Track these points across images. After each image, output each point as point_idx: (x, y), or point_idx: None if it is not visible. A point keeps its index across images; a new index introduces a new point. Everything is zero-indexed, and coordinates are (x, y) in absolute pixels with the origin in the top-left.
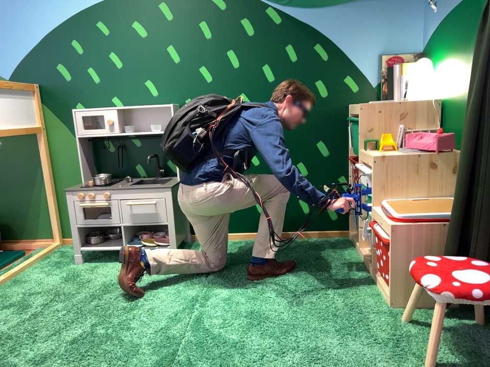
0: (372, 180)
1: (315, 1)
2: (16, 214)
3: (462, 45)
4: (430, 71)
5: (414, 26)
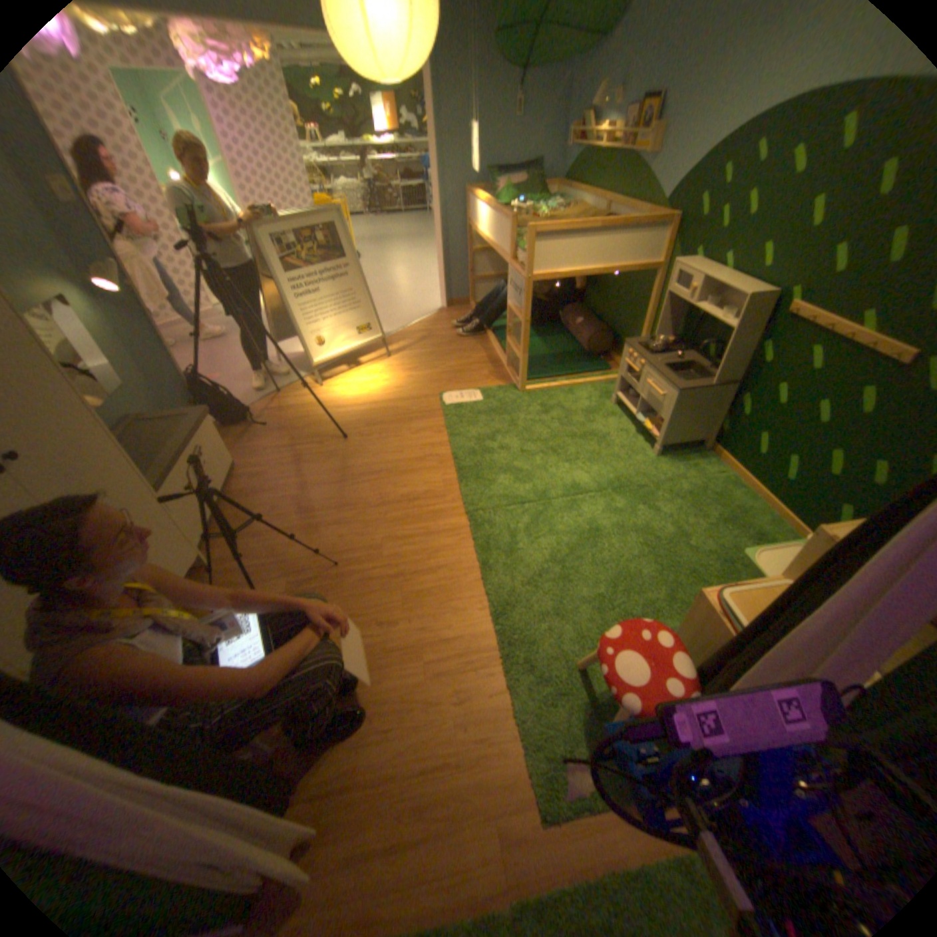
0: None
1: None
2: (626, 335)
3: None
4: None
5: None
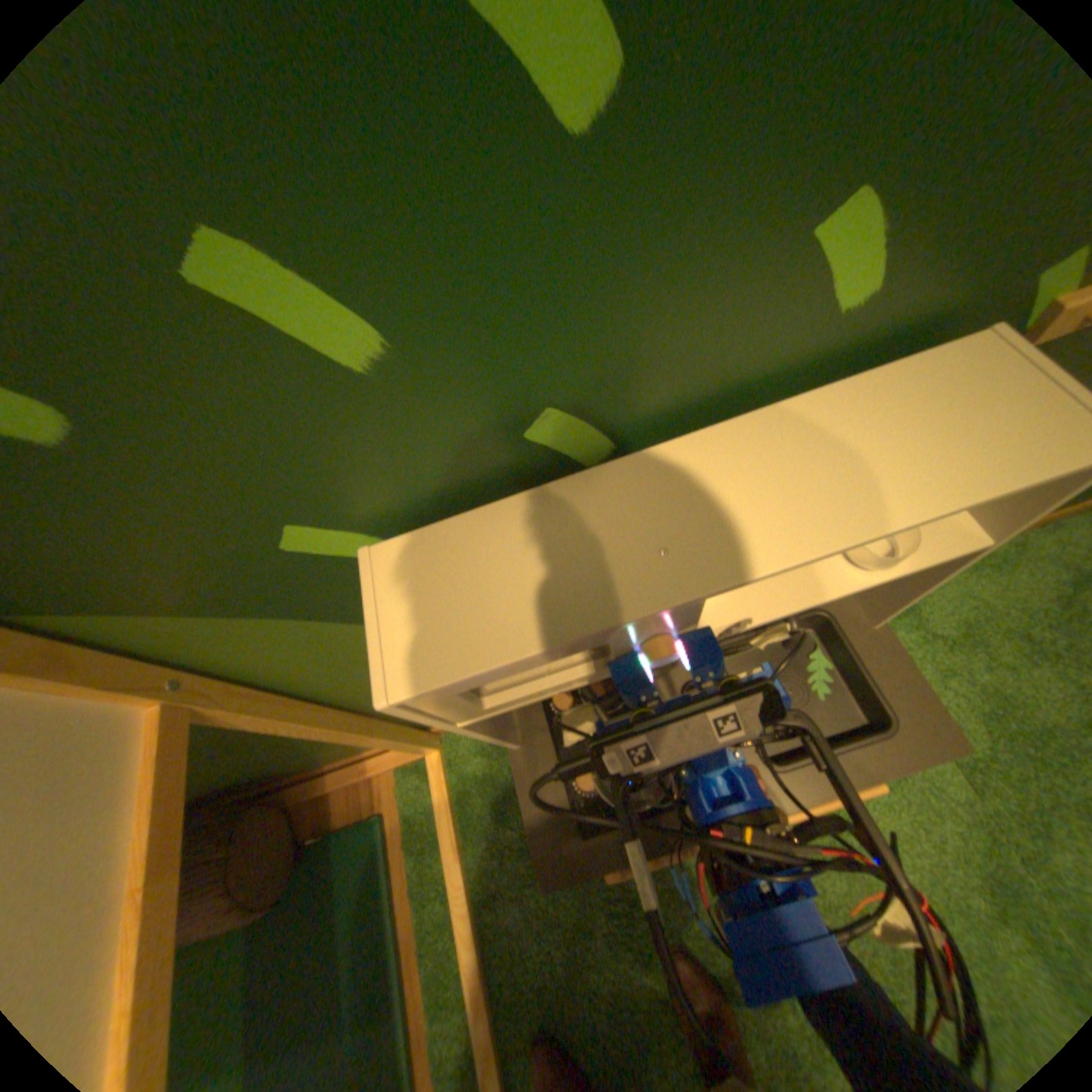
0: None
1: None
2: (270, 762)
3: None
4: None
5: None
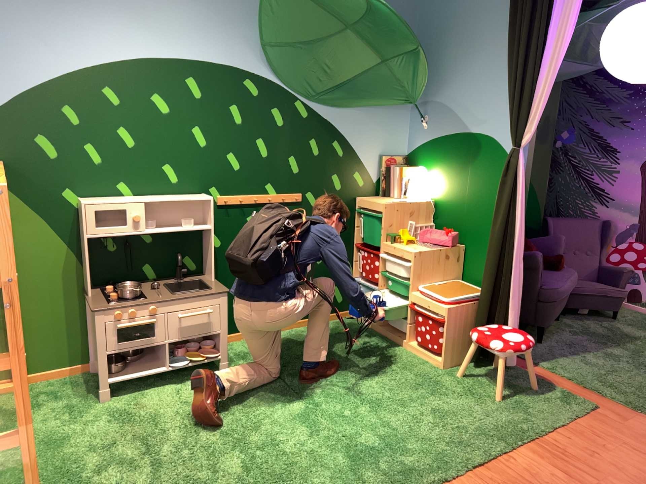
0: (402, 269)
1: (336, 104)
2: None
3: (455, 167)
4: (424, 179)
5: (401, 135)
